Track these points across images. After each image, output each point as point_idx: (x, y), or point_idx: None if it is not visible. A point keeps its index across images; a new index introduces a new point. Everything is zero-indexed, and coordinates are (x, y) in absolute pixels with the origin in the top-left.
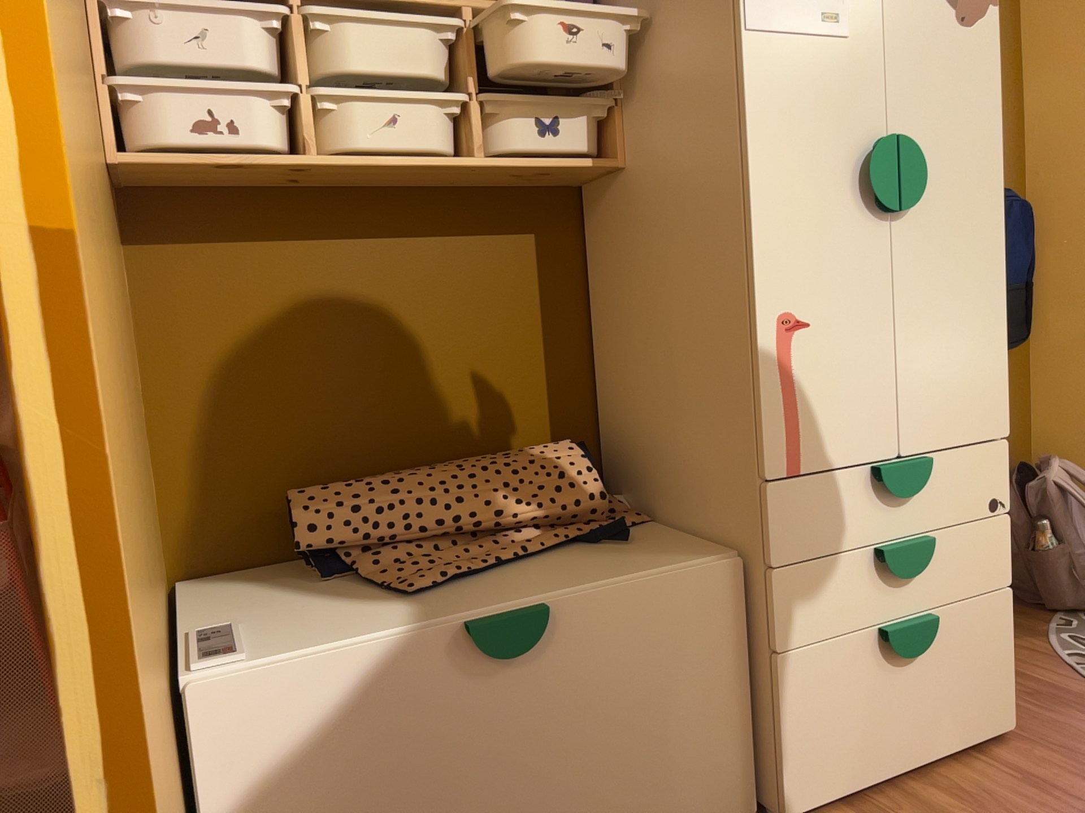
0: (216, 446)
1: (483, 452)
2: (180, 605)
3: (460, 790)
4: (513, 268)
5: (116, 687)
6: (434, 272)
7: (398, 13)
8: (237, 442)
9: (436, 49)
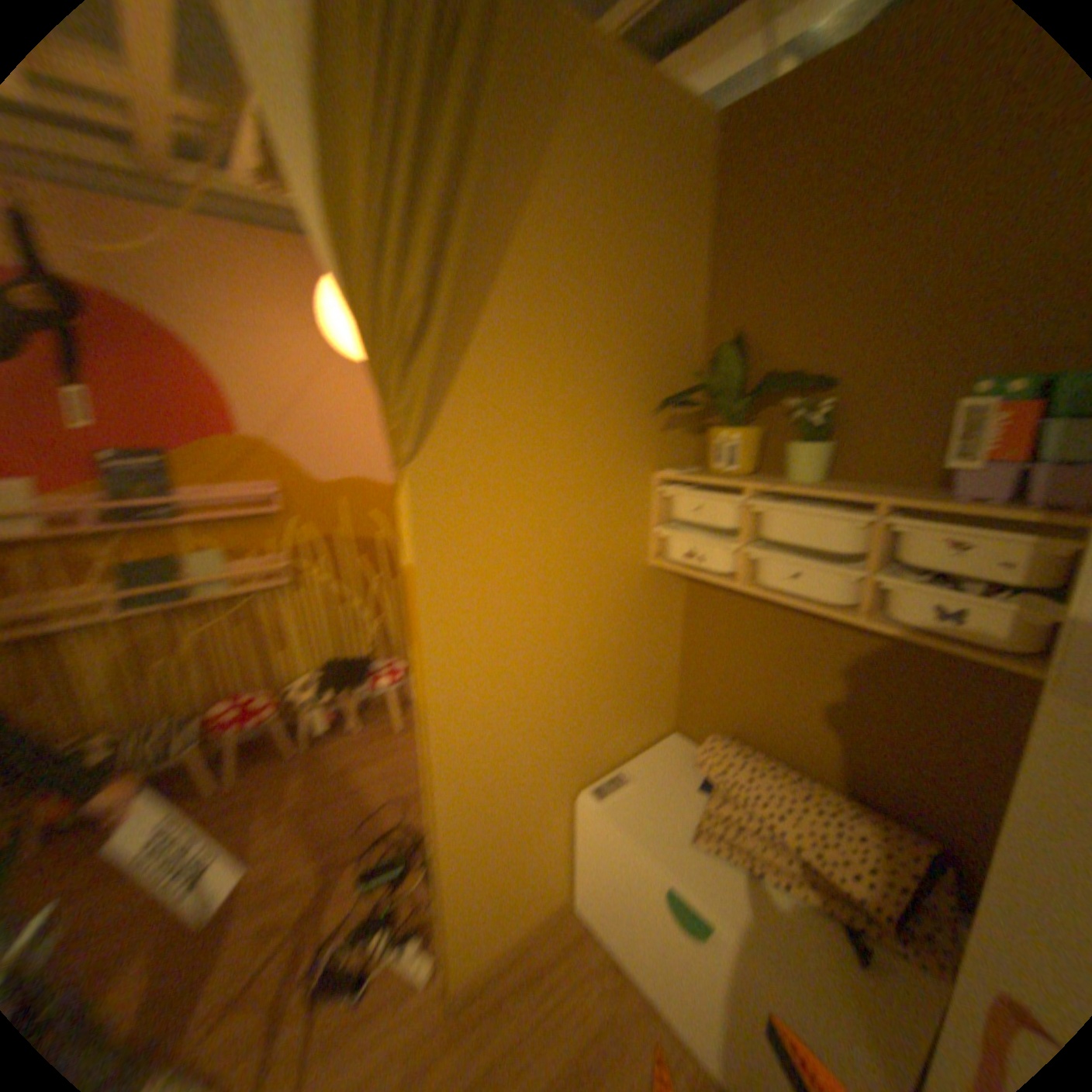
0: (703, 686)
1: (866, 796)
2: (649, 750)
3: (658, 950)
4: (944, 689)
5: (434, 817)
6: (860, 660)
7: (813, 505)
8: (713, 691)
9: (846, 530)
